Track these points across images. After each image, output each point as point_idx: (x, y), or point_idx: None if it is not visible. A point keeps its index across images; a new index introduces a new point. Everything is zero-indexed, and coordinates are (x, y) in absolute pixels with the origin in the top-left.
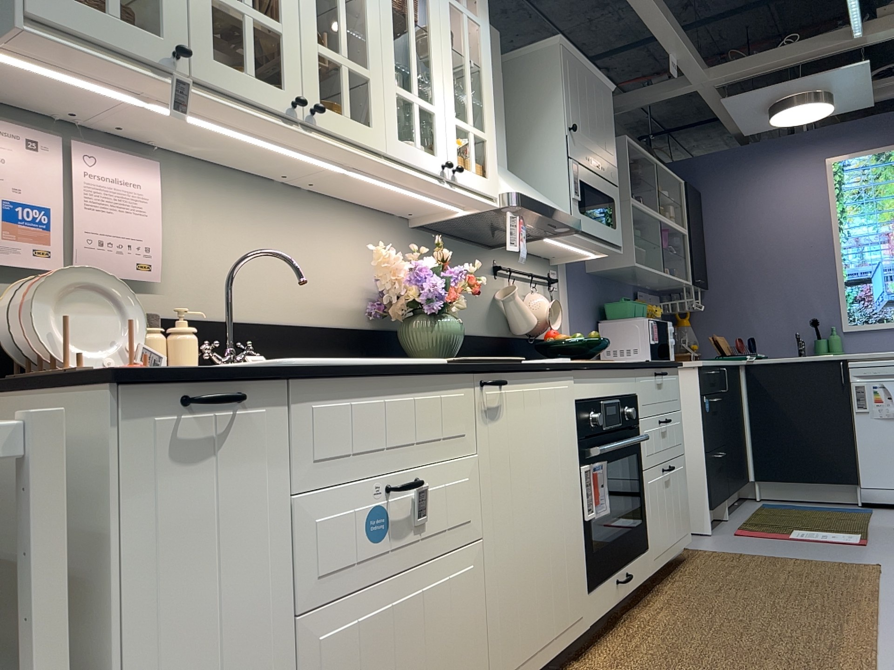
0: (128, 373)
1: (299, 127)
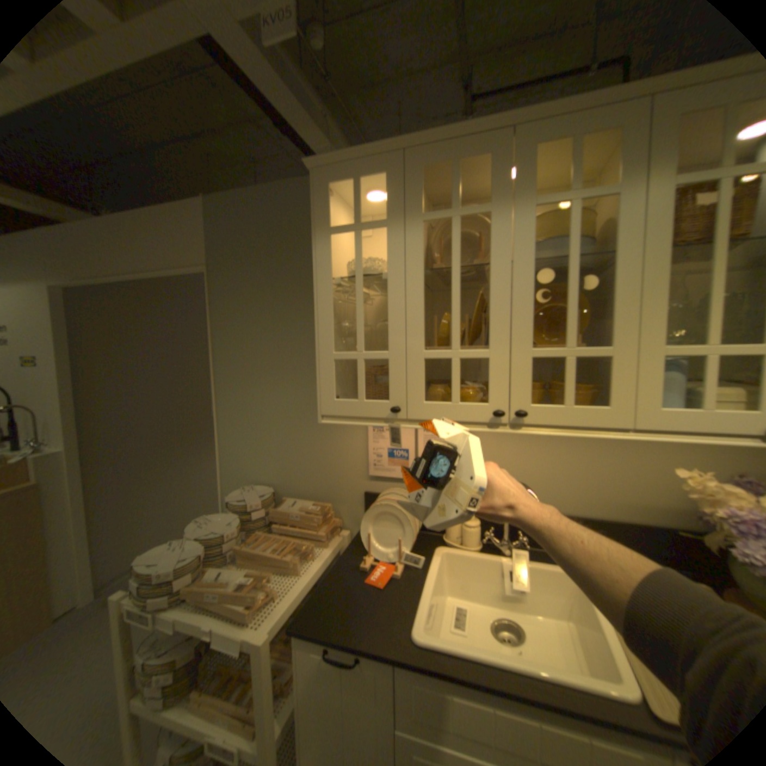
0: (294, 636)
1: (507, 427)
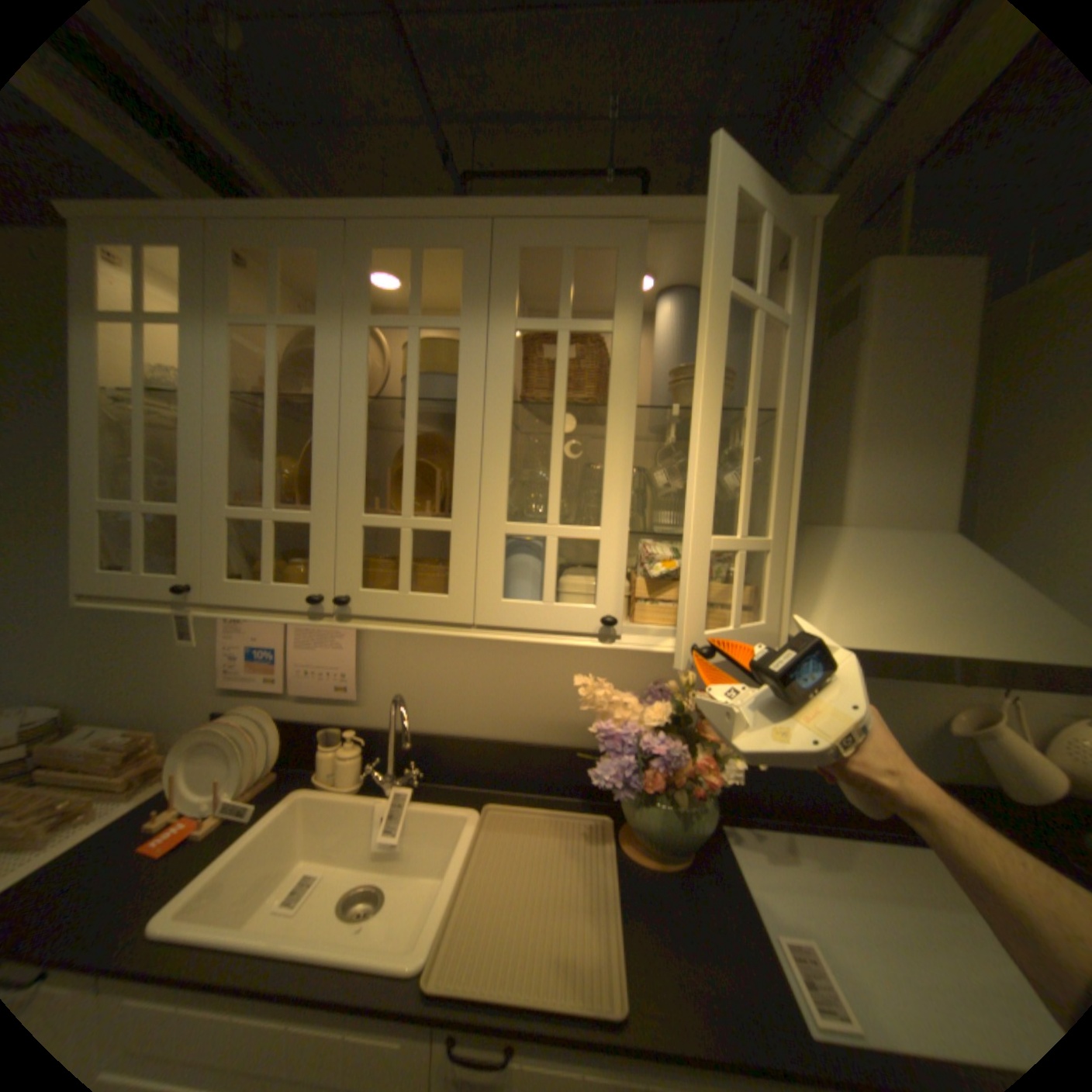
0: None
1: (335, 619)
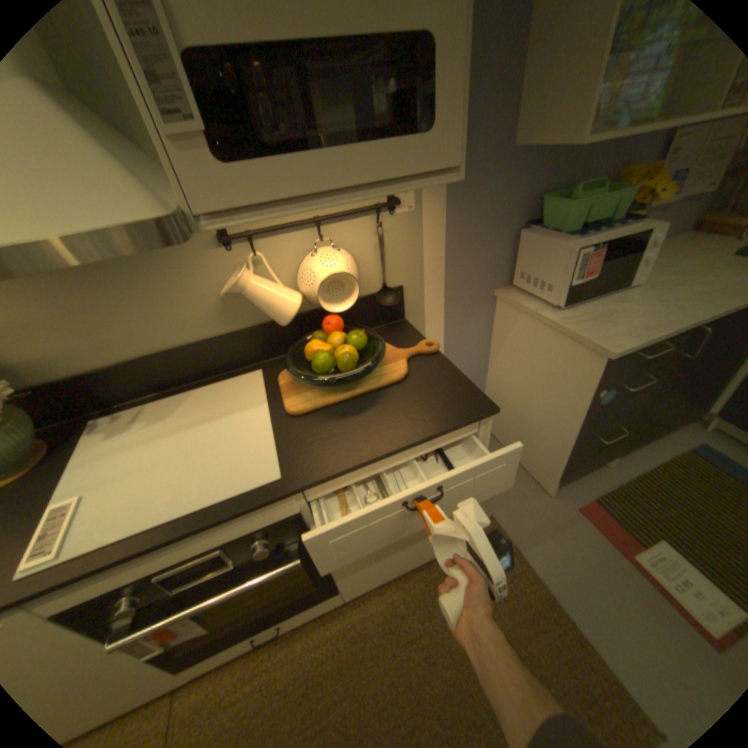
0: None
1: None
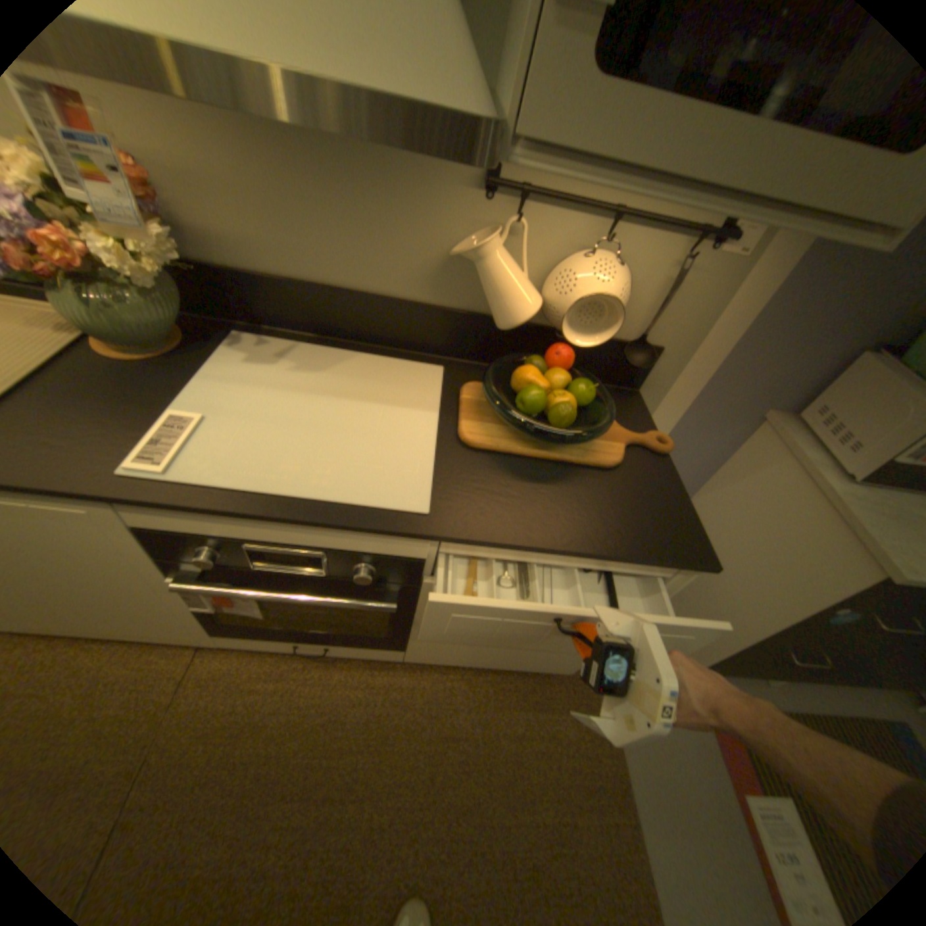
0: None
1: None
